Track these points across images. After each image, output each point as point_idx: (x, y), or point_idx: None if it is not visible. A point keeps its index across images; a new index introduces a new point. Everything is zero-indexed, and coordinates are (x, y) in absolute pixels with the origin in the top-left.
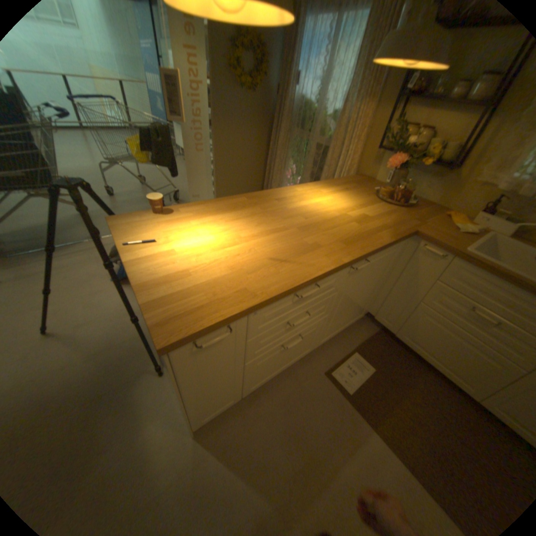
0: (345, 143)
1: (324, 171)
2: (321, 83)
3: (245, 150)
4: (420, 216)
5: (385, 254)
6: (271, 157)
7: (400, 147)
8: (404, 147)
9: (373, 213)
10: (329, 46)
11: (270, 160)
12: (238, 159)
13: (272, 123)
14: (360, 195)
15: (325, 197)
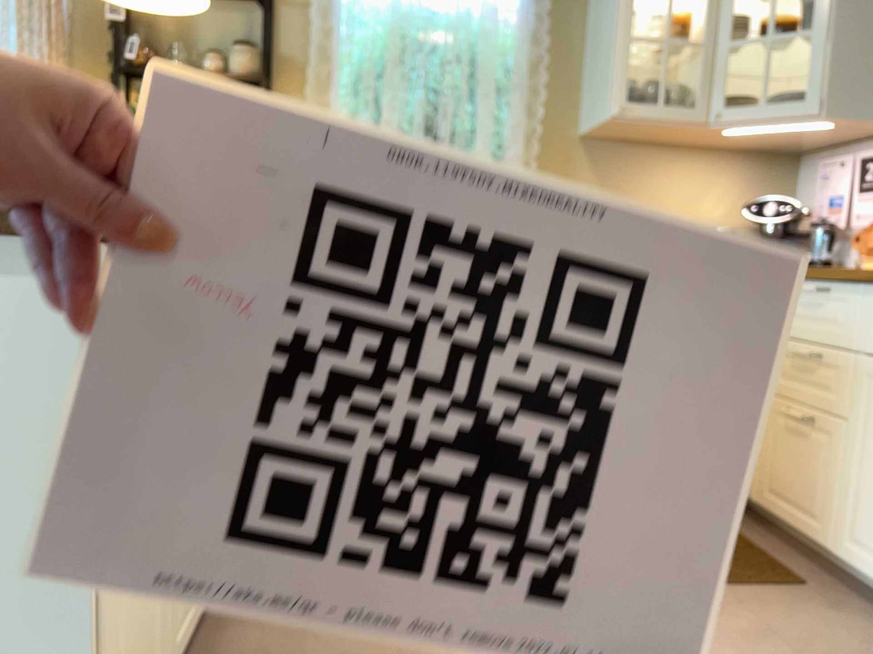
0: None
1: None
2: None
3: None
4: None
5: None
6: None
7: None
8: None
9: None
10: None
11: None
12: None
13: None
14: None
15: None
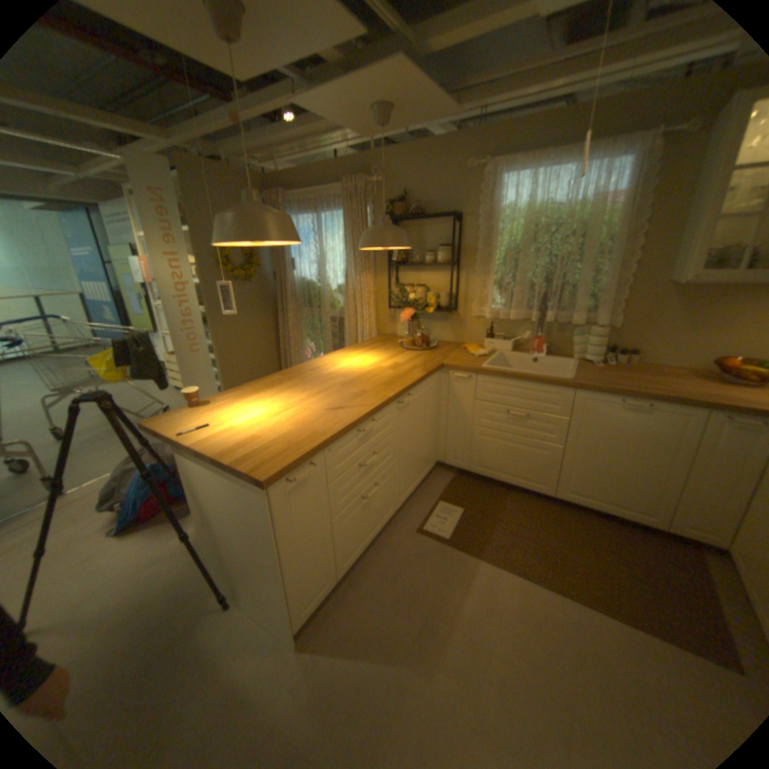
0: (358, 311)
1: (347, 340)
2: (318, 266)
3: (252, 340)
4: (441, 354)
5: (423, 389)
6: (284, 341)
7: (405, 304)
8: (408, 304)
9: (402, 360)
10: (316, 238)
11: (284, 344)
12: (246, 351)
13: (275, 308)
14: (387, 350)
15: (356, 359)
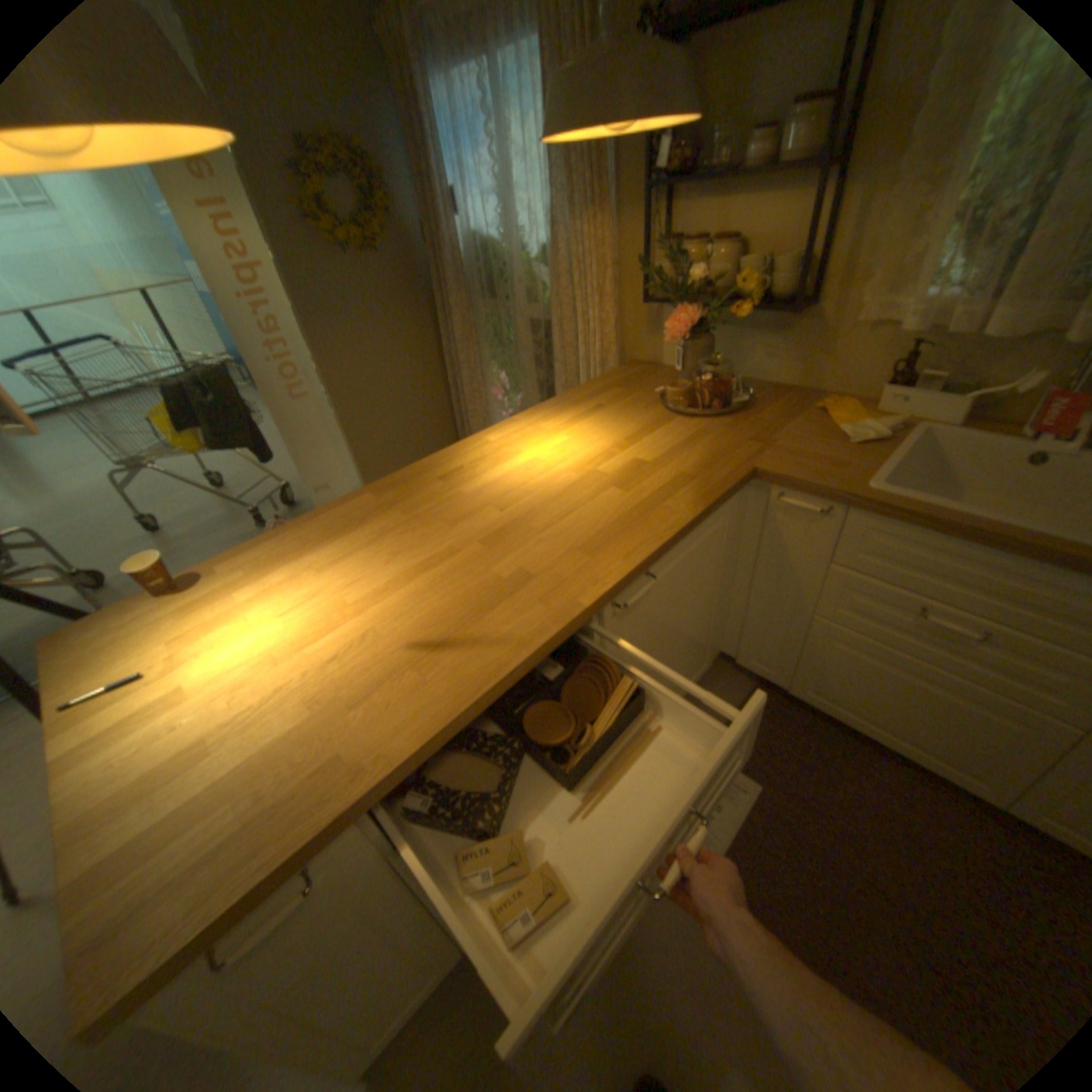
0: (578, 308)
1: (557, 374)
2: (498, 201)
3: (395, 371)
4: (759, 429)
5: (695, 542)
6: (453, 369)
7: (682, 293)
8: (687, 293)
9: (654, 451)
10: (490, 125)
11: (453, 374)
12: (385, 392)
13: (434, 302)
14: (627, 413)
15: (549, 442)
